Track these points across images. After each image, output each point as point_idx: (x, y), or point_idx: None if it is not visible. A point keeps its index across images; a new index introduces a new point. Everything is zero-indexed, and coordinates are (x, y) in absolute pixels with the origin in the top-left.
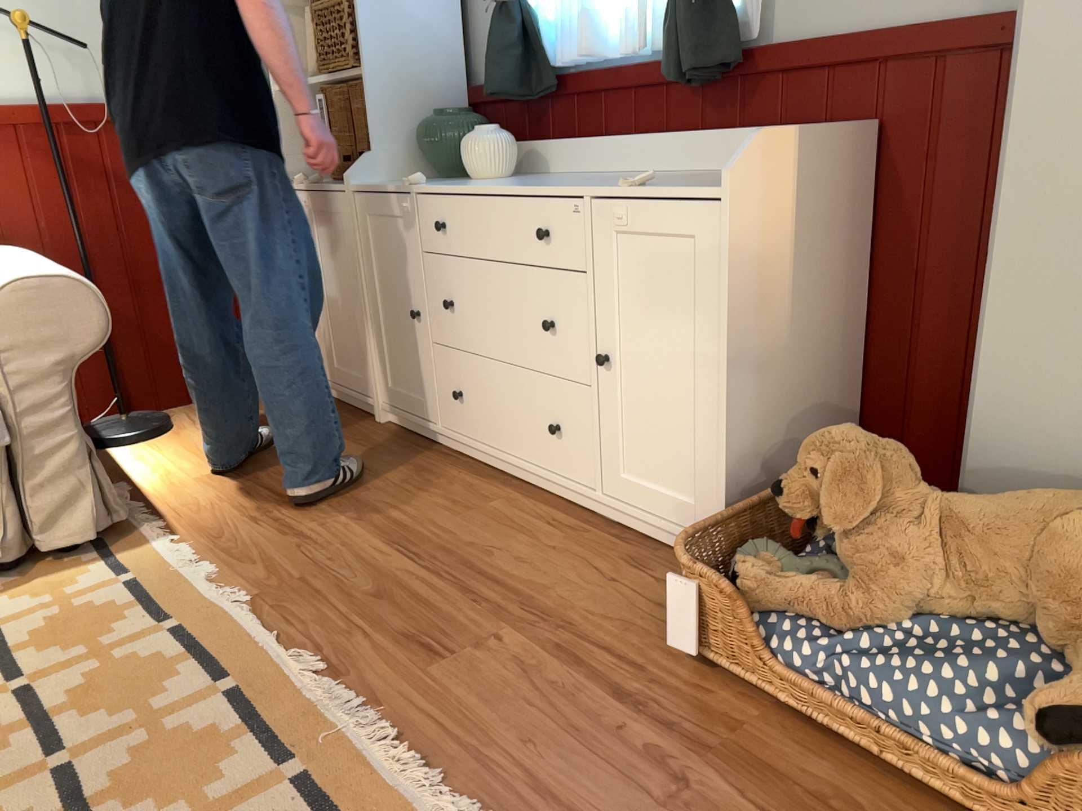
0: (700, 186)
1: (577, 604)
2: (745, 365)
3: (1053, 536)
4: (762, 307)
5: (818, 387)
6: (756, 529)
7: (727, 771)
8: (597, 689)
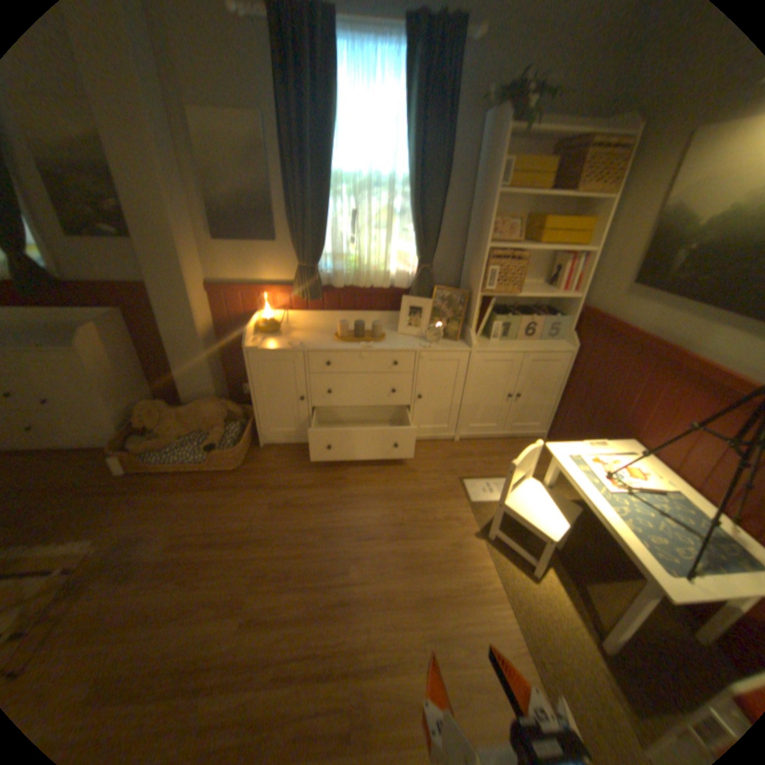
0: (62, 347)
1: (72, 483)
2: (104, 394)
3: (198, 413)
4: (102, 376)
5: (131, 388)
6: (128, 434)
7: (142, 496)
8: (94, 500)
